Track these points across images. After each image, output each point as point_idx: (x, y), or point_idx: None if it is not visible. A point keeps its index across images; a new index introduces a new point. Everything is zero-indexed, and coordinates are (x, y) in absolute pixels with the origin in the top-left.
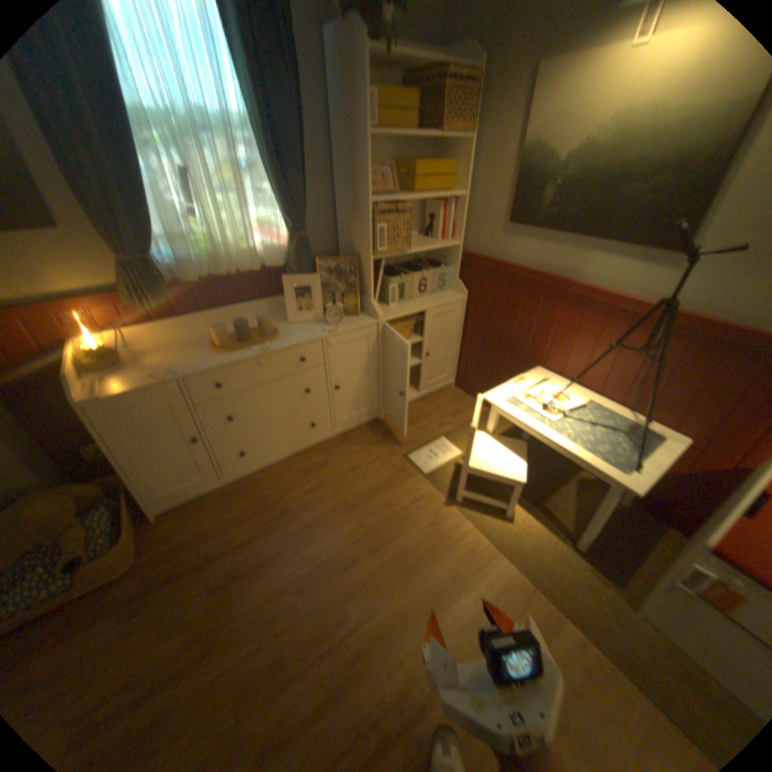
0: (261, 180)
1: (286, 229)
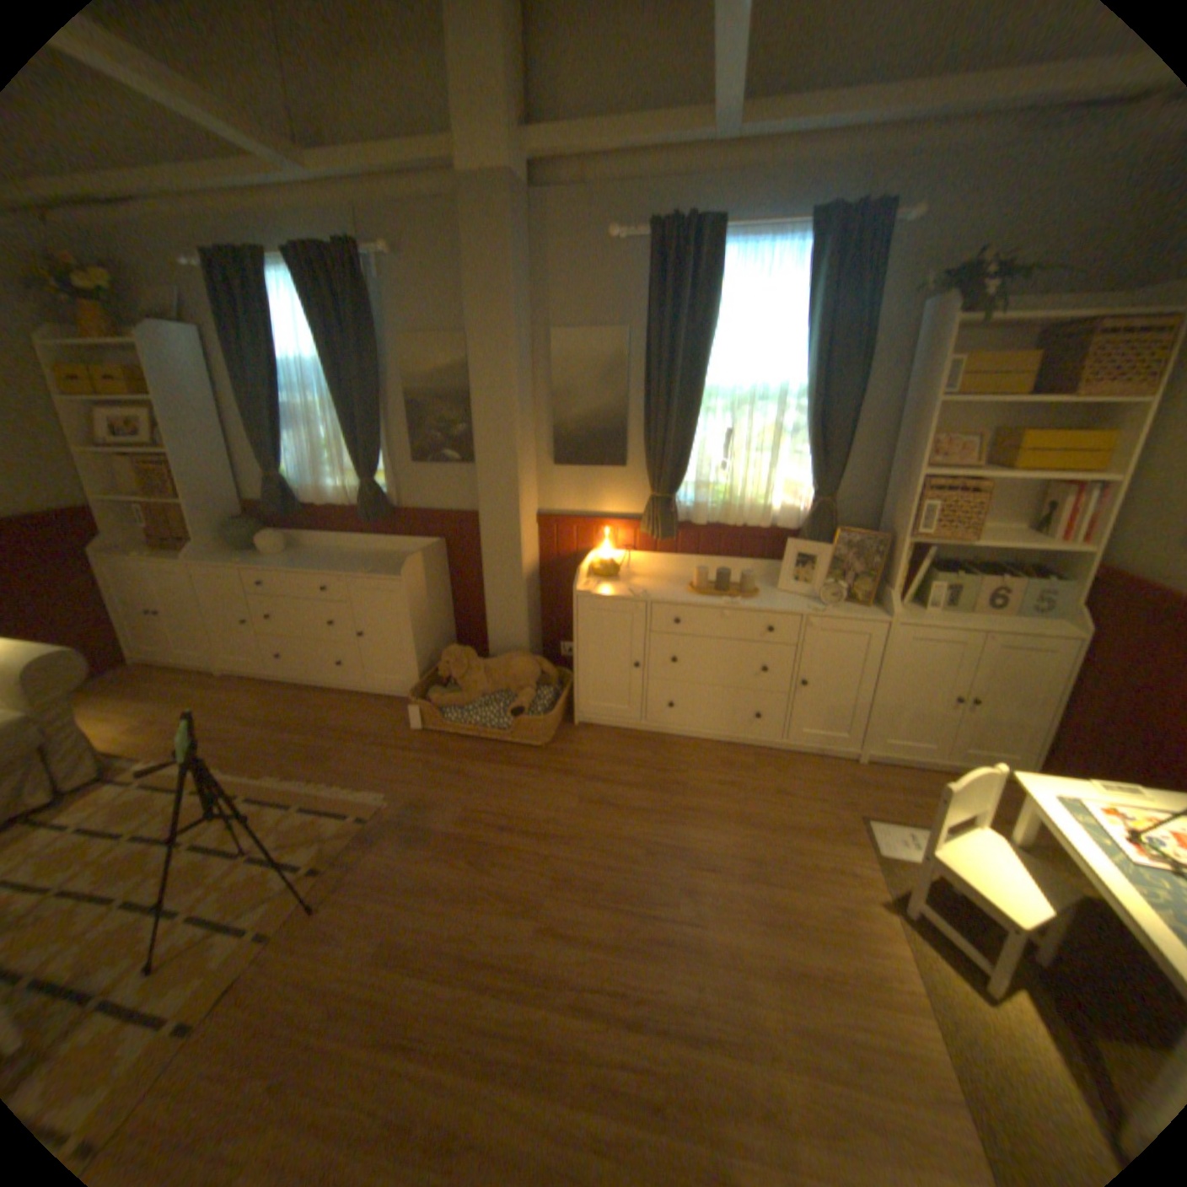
0: (801, 441)
1: (812, 491)
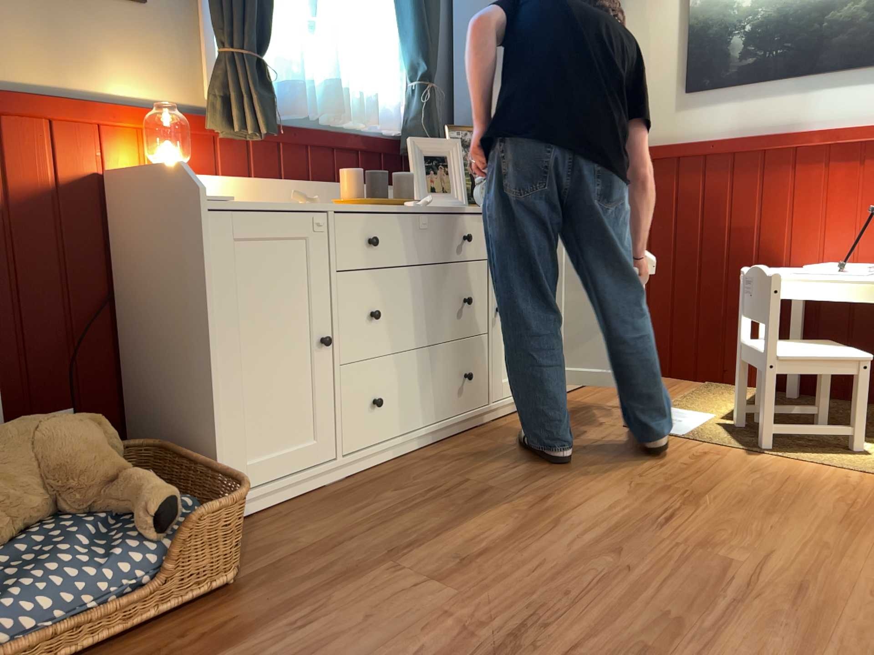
0: (385, 11)
1: (410, 79)
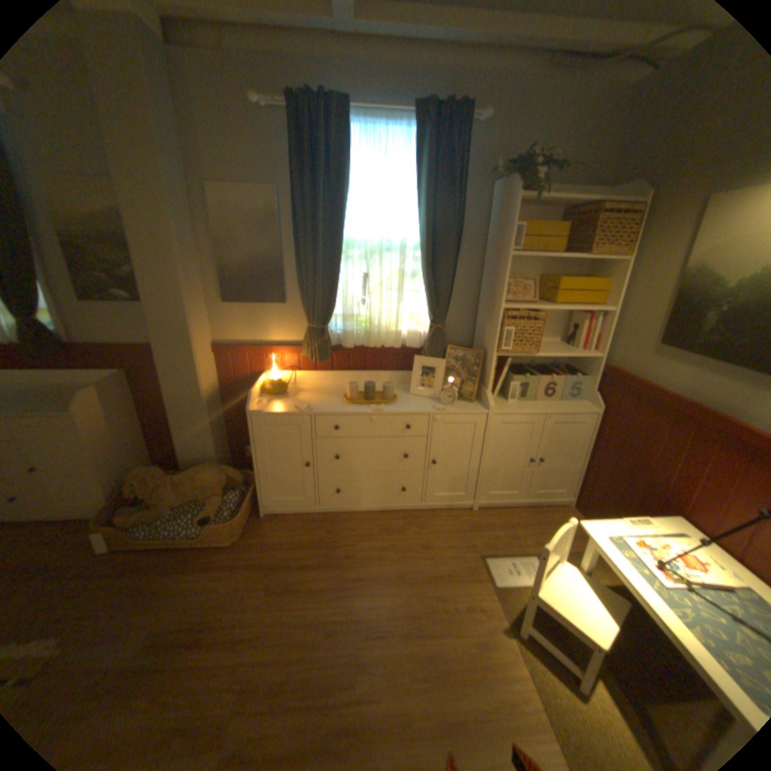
0: (419, 283)
1: (429, 320)
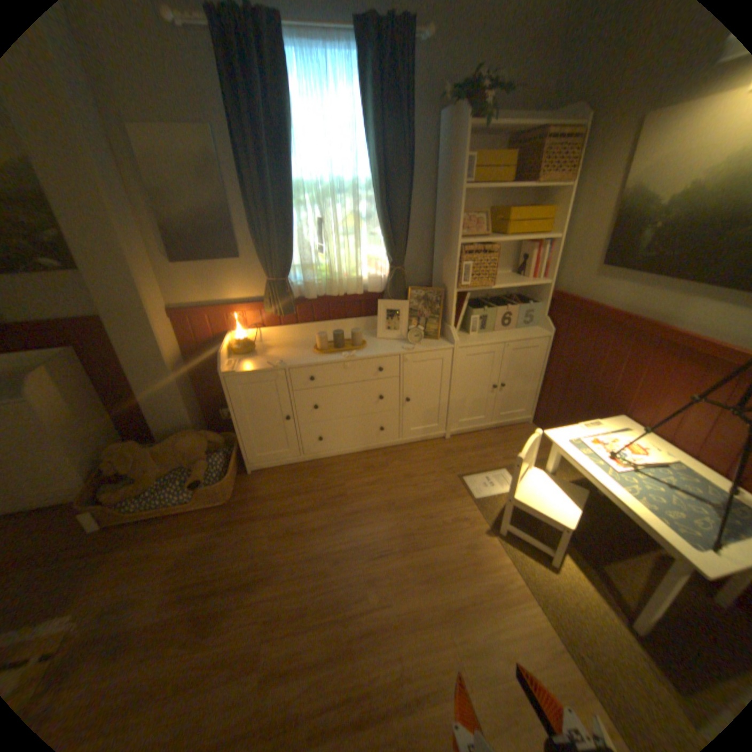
0: (374, 225)
1: (388, 263)
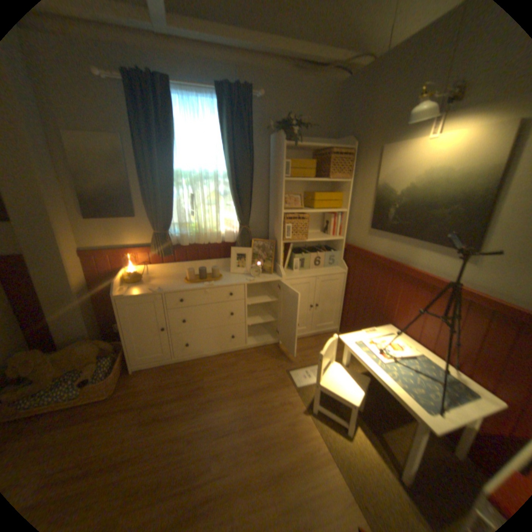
0: (229, 200)
1: (238, 224)
